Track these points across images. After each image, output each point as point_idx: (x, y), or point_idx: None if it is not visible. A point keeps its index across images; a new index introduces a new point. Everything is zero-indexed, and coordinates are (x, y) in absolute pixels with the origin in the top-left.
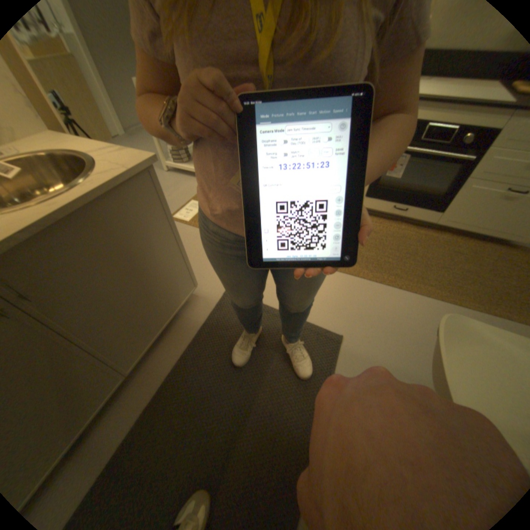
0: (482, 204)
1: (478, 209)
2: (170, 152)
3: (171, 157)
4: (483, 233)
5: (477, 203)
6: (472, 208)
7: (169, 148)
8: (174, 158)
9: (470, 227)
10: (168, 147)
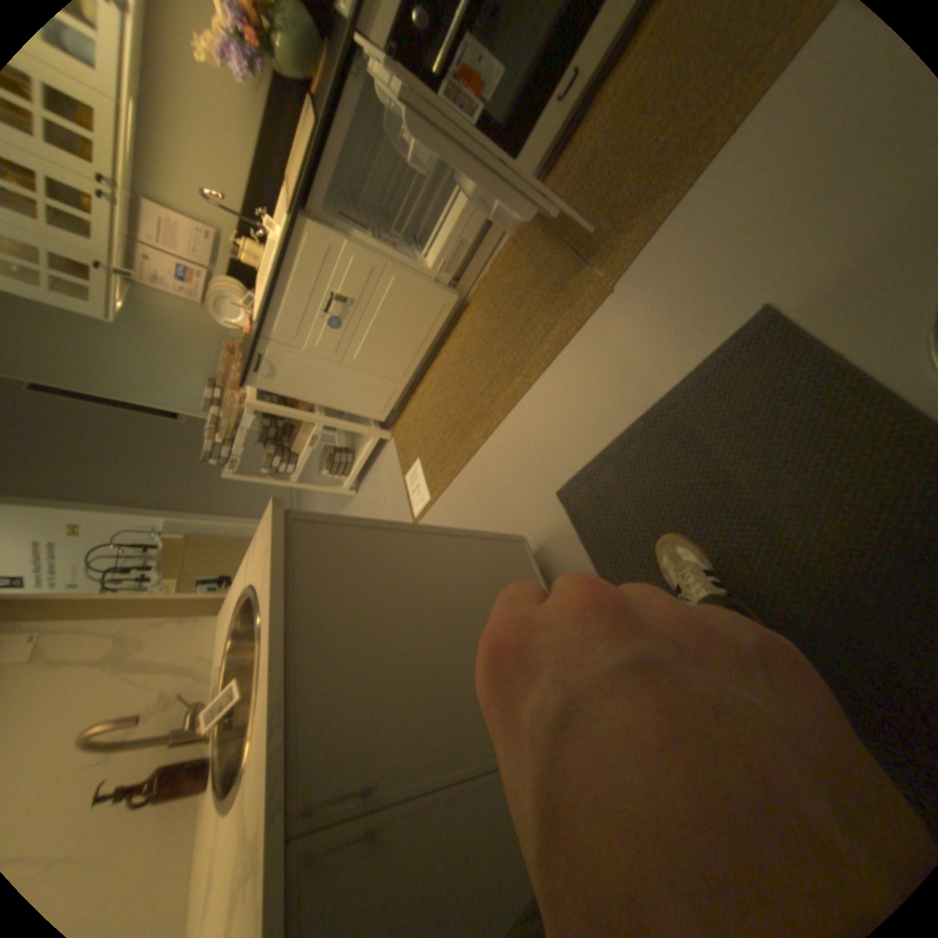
0: None
1: None
2: (334, 474)
3: (342, 475)
4: None
5: None
6: None
7: (328, 471)
8: (344, 472)
9: None
10: (327, 473)
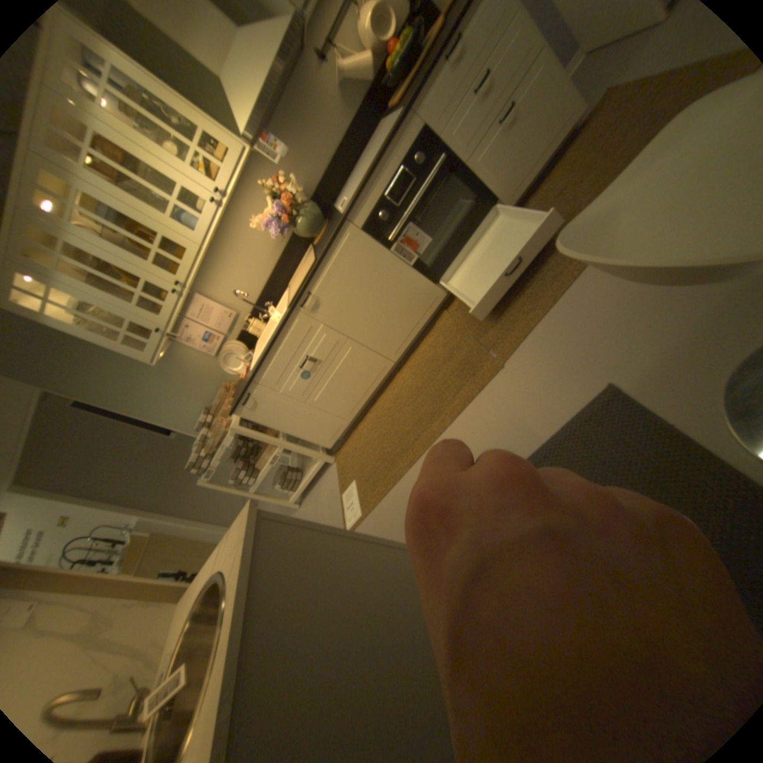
0: (508, 153)
1: (513, 159)
2: (284, 489)
3: (290, 490)
4: (549, 157)
5: (503, 159)
6: (509, 165)
7: (280, 486)
8: (292, 487)
9: (533, 171)
10: (278, 487)
